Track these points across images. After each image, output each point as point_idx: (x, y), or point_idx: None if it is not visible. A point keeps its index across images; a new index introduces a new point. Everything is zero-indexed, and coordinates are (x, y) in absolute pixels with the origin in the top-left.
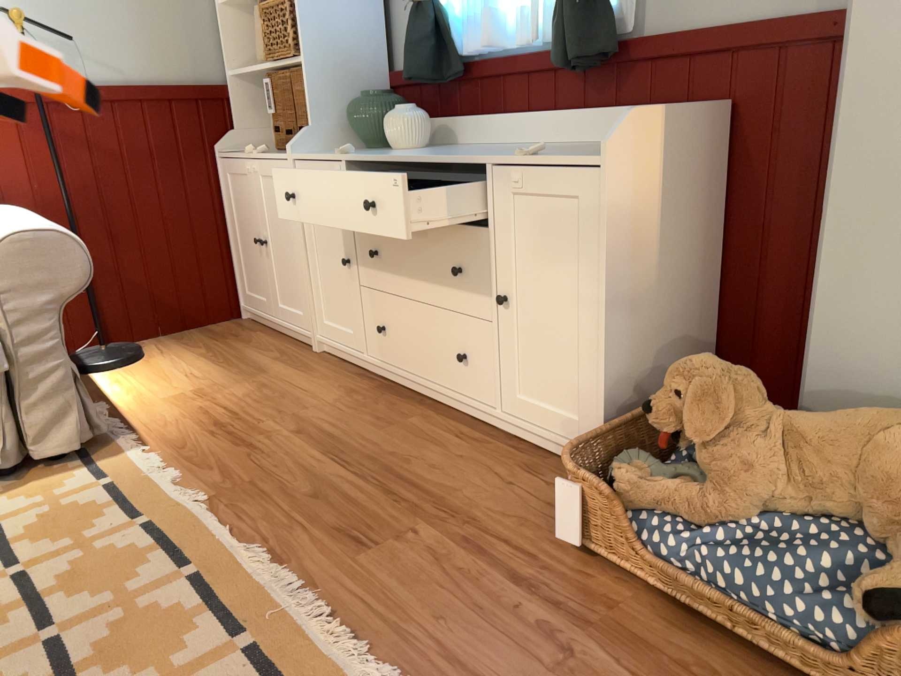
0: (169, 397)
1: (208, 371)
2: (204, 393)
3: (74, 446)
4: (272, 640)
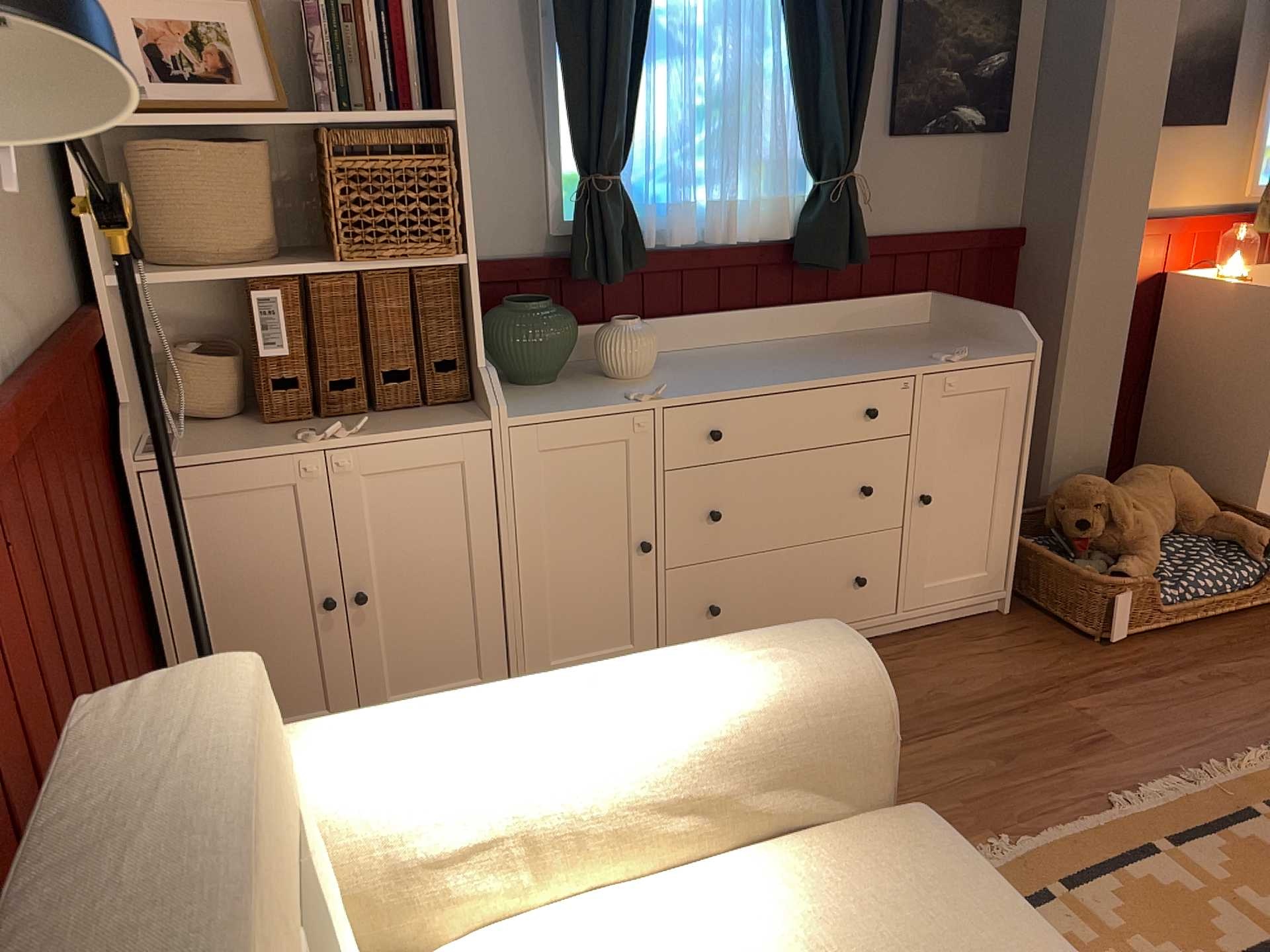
0: None
1: None
2: None
3: None
4: (1257, 796)
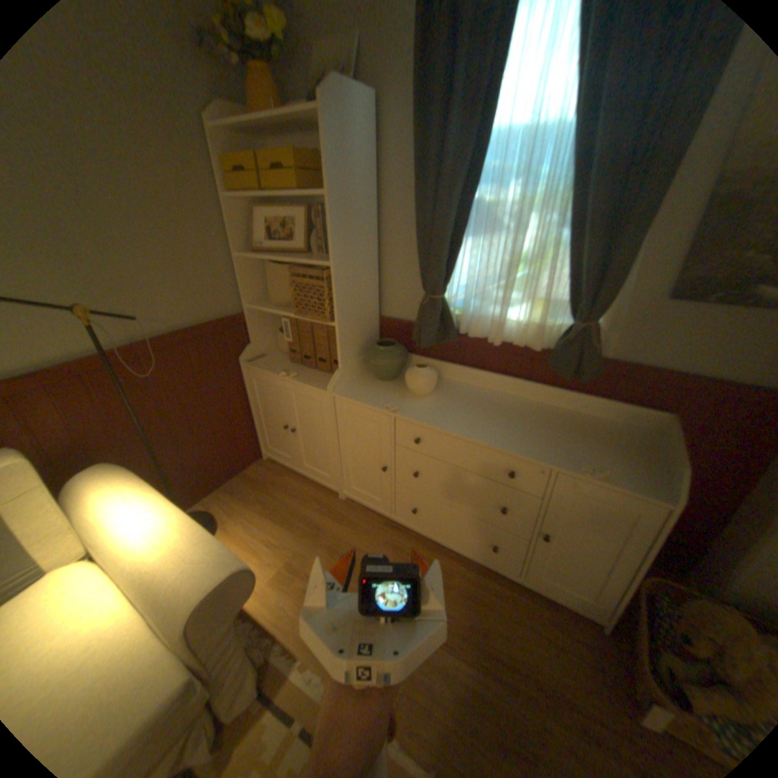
0: (271, 578)
1: (279, 534)
2: (294, 566)
3: (253, 695)
4: None
